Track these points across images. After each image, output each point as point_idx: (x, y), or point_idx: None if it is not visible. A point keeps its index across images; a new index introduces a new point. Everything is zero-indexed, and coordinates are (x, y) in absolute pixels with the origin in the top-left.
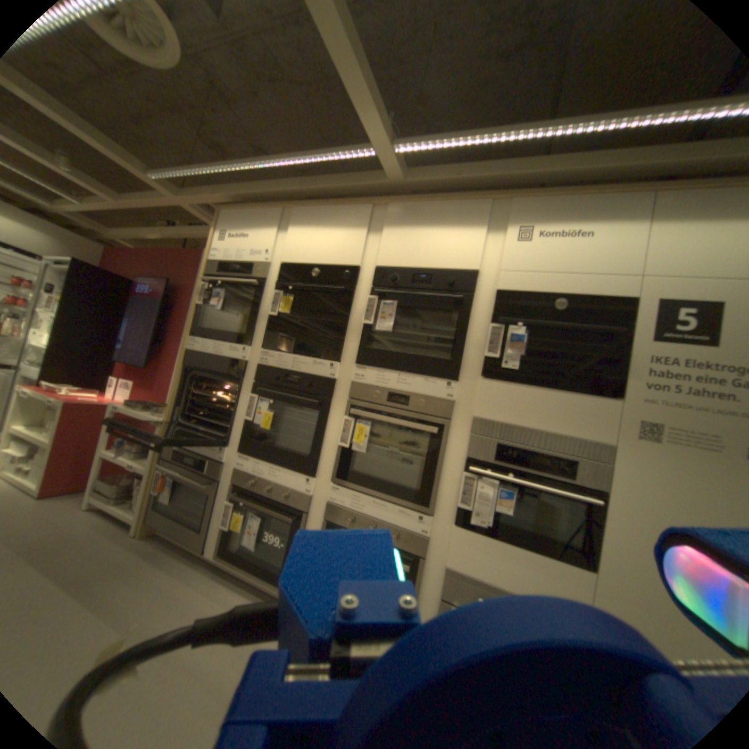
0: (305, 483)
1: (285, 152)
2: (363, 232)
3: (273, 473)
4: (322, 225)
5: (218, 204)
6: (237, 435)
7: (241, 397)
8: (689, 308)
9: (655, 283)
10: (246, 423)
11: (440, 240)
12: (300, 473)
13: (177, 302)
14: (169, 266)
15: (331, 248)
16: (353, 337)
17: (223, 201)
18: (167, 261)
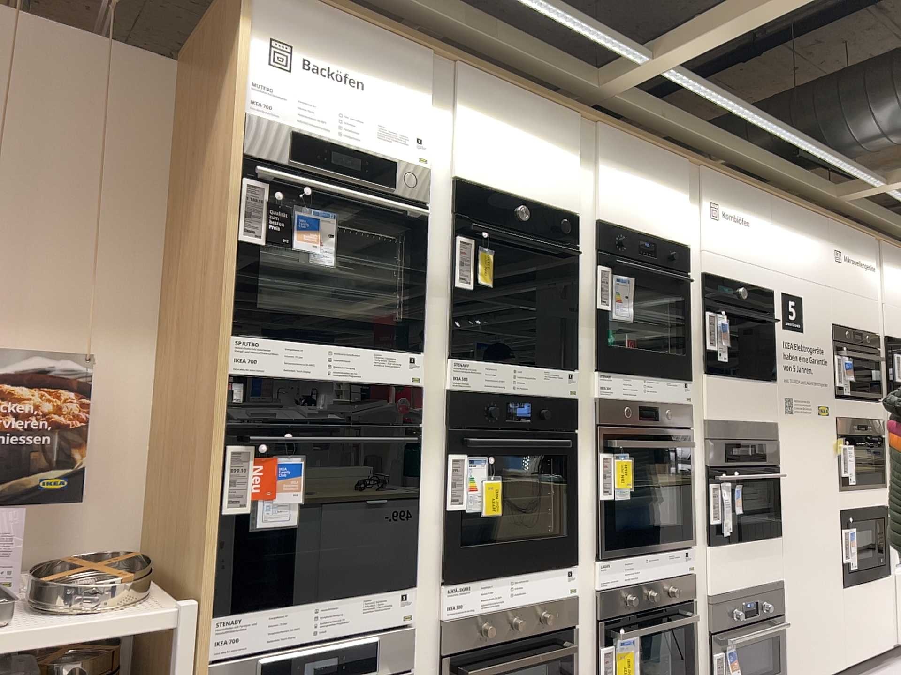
0: (568, 579)
1: None
2: (577, 160)
3: (518, 588)
4: (518, 124)
5: None
6: (427, 549)
7: (421, 466)
8: (790, 302)
9: (777, 279)
10: (451, 517)
11: (656, 199)
12: (557, 566)
13: None
14: None
15: (539, 172)
16: (586, 329)
17: None
18: None
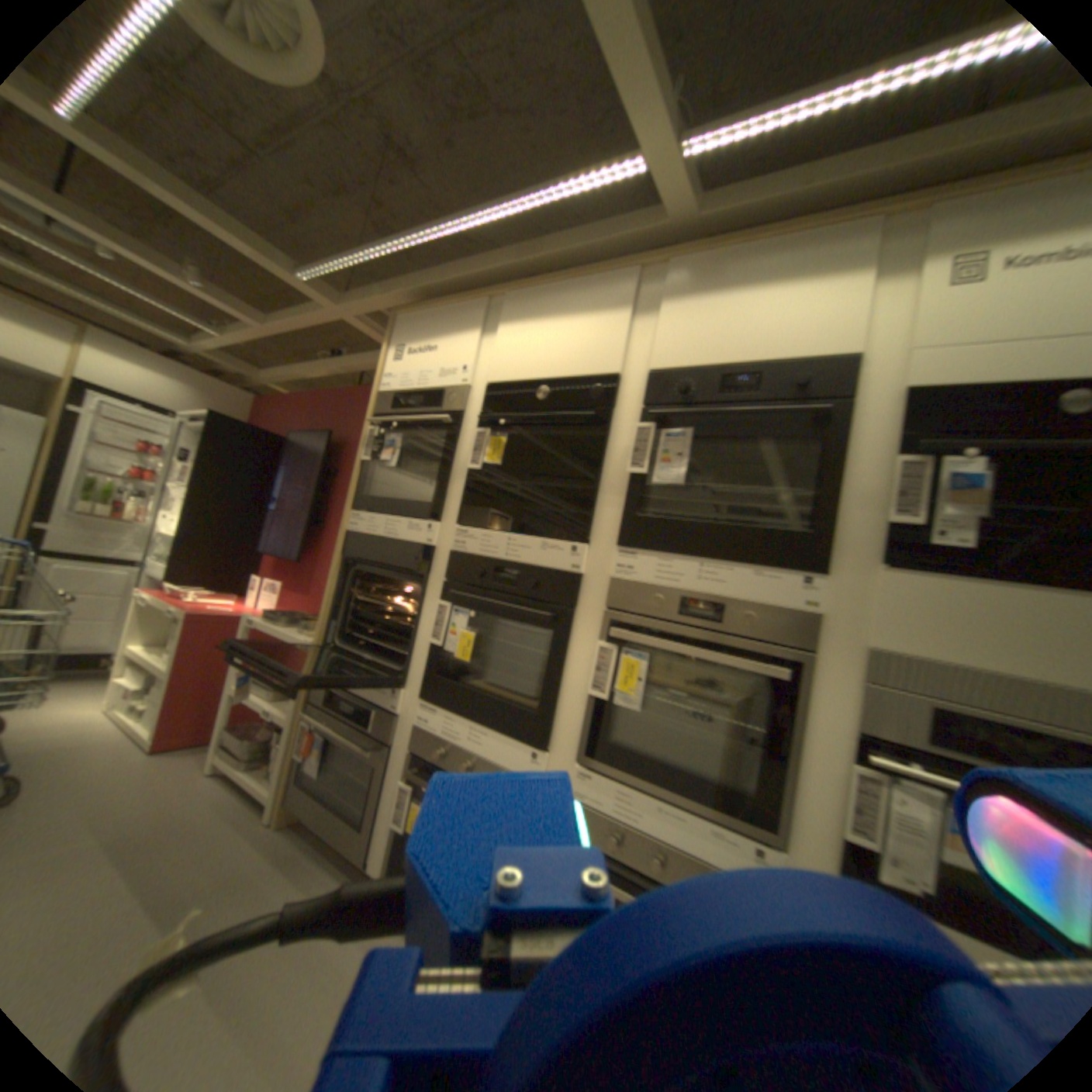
0: (531, 760)
1: (492, 204)
2: (625, 315)
3: (476, 737)
4: (553, 314)
5: (394, 308)
6: (419, 668)
7: (425, 605)
8: None
9: None
10: (433, 649)
11: (774, 307)
12: (521, 740)
13: (342, 464)
14: (333, 413)
15: (570, 348)
16: (612, 498)
17: (401, 302)
18: (331, 407)
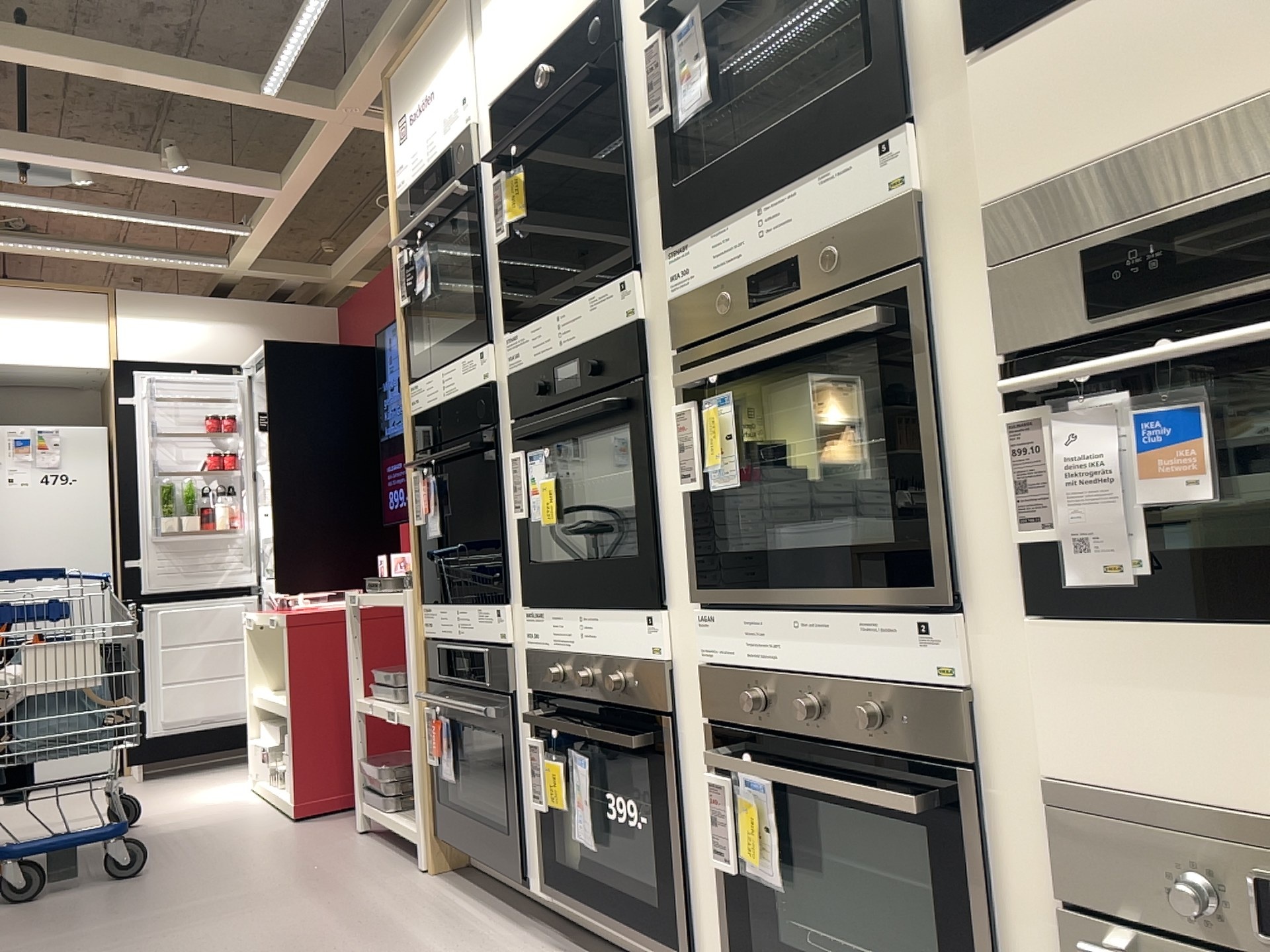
0: (648, 632)
1: None
2: None
3: (587, 629)
4: None
5: (394, 73)
6: (516, 565)
7: (502, 470)
8: None
9: None
10: (520, 528)
11: None
12: (632, 607)
13: None
14: None
15: None
16: (648, 181)
17: (396, 58)
18: None
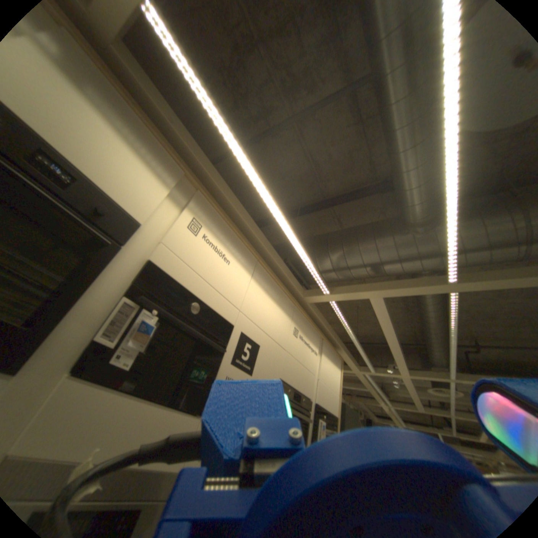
0: None
1: None
2: None
3: None
4: None
5: None
6: None
7: None
8: (249, 345)
9: (243, 321)
10: None
11: (116, 157)
12: None
13: None
14: None
15: None
16: None
17: None
18: None
